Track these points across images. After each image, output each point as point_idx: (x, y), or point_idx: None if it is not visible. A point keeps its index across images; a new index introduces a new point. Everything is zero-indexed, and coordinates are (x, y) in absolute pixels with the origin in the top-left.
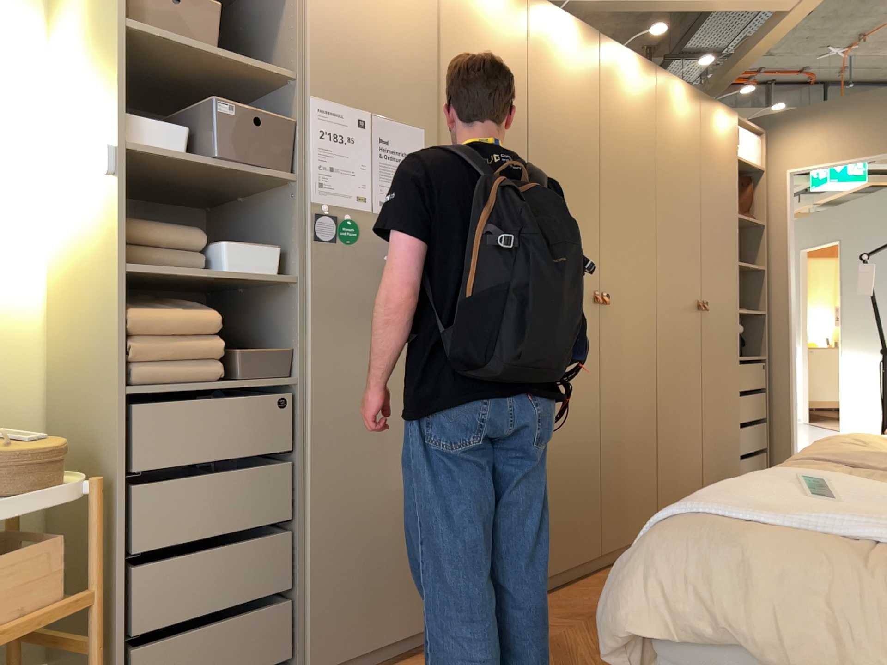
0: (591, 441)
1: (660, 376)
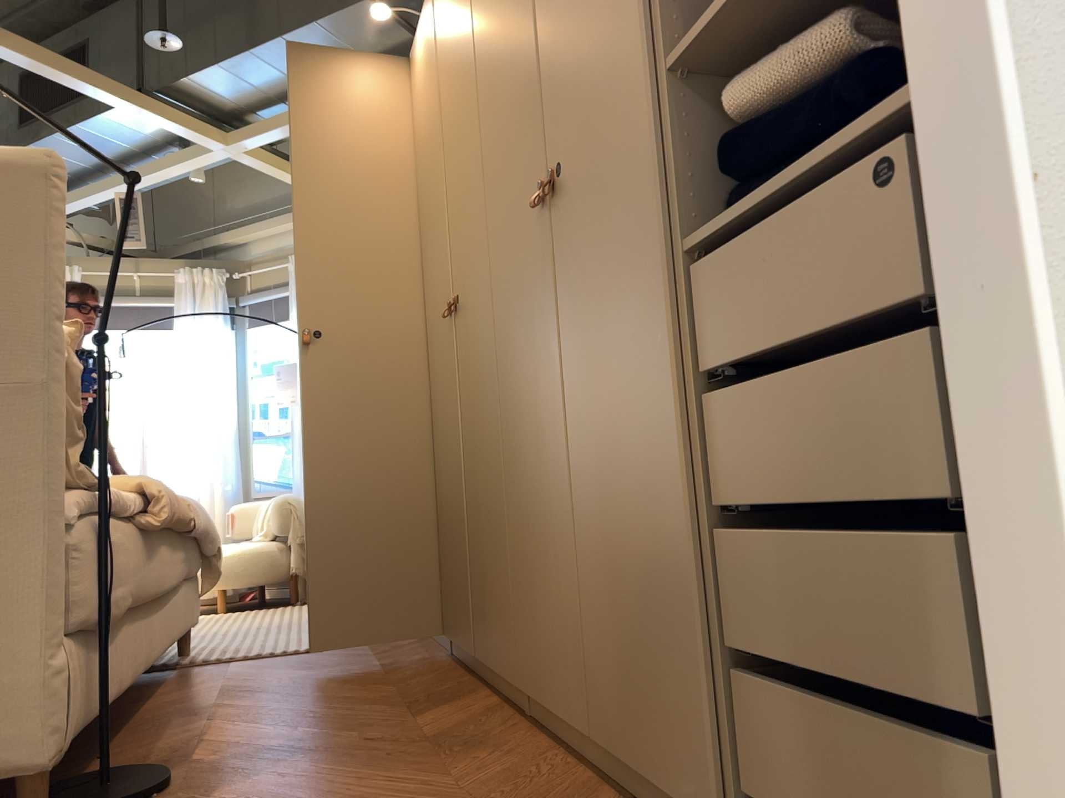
0: (463, 496)
1: (508, 392)
